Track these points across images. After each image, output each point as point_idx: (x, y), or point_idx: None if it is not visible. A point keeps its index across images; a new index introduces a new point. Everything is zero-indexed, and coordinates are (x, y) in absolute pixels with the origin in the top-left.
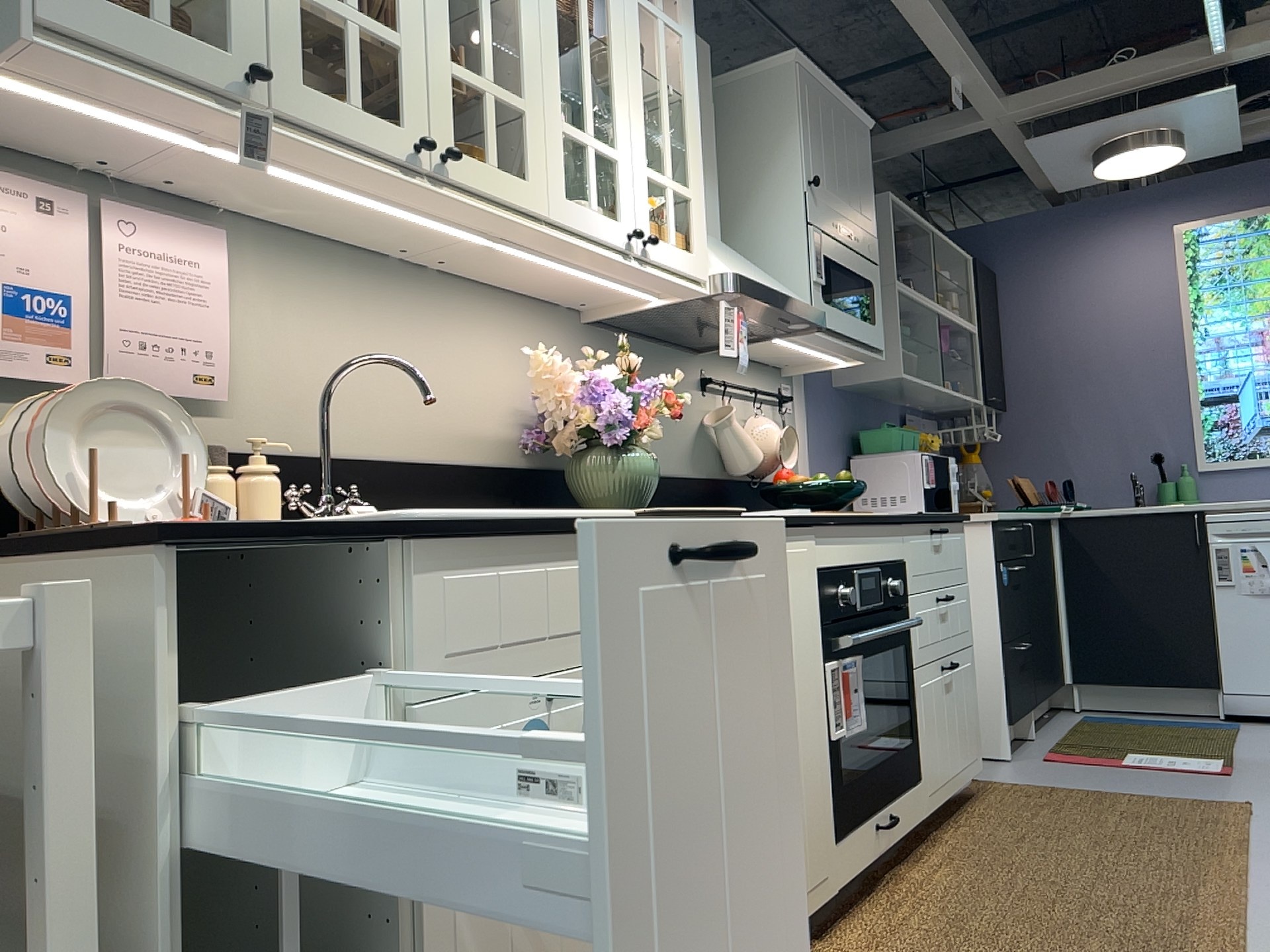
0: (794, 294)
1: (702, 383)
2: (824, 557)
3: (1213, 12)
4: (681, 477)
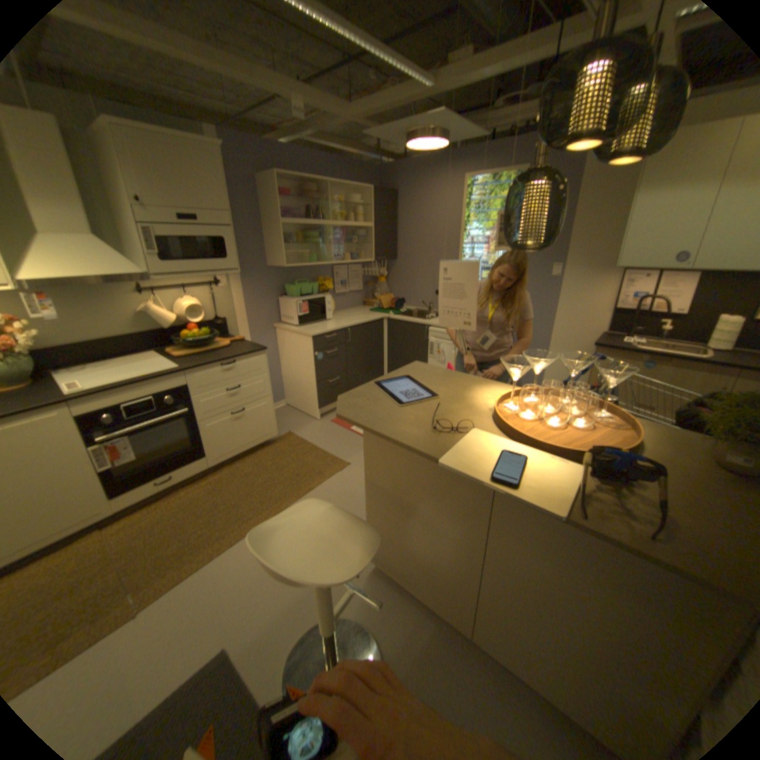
0: (120, 266)
1: (136, 290)
2: (80, 410)
3: (403, 63)
4: (120, 335)
